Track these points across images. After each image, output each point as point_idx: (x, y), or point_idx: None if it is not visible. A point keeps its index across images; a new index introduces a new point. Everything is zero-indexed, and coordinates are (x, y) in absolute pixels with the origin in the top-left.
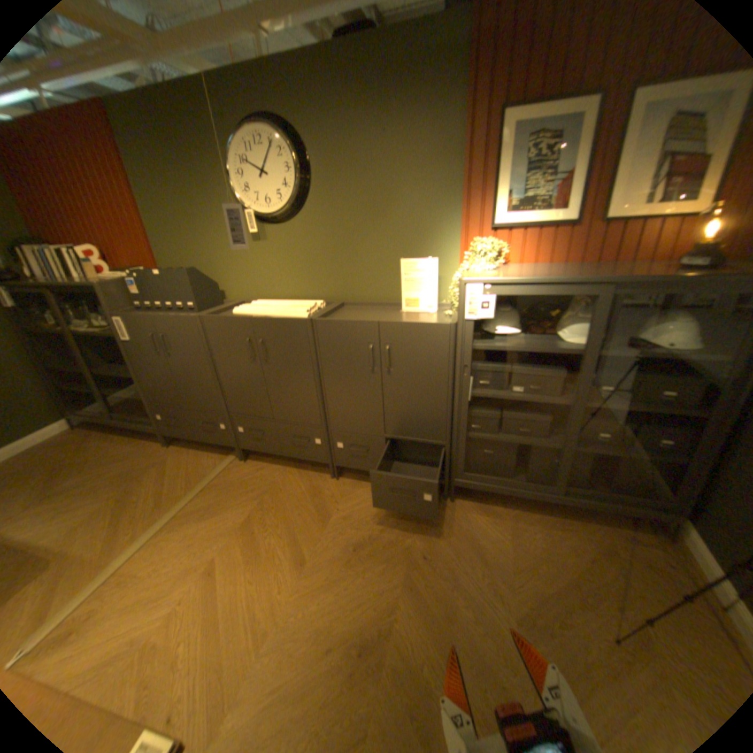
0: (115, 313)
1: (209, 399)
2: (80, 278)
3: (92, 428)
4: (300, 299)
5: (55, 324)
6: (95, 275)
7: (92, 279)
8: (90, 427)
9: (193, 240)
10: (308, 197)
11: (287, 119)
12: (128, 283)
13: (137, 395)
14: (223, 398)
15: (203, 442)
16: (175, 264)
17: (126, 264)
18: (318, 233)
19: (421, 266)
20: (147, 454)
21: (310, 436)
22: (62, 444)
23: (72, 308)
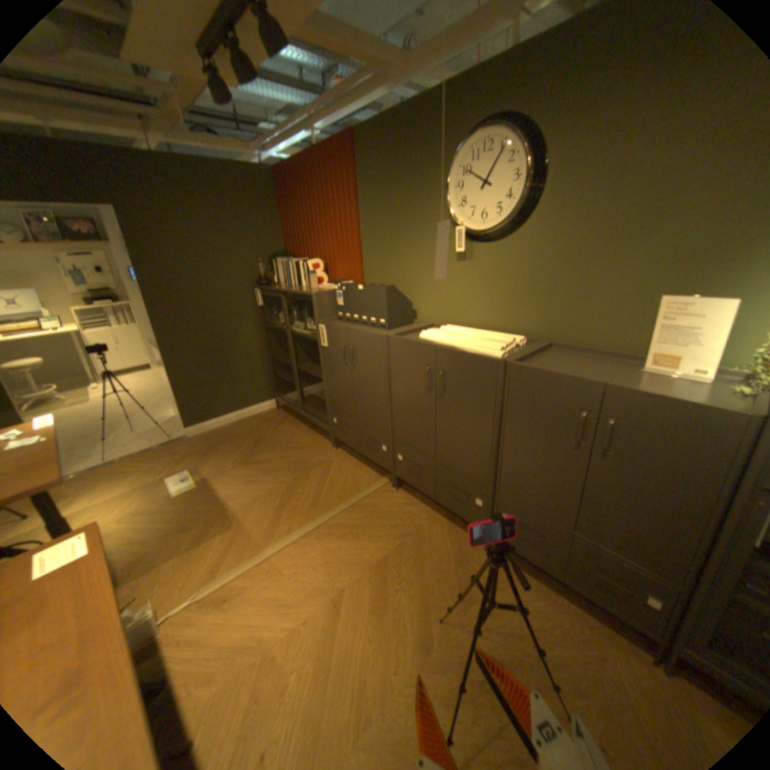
0: (323, 321)
1: (379, 417)
2: (307, 287)
3: (290, 412)
4: (496, 330)
5: (284, 323)
6: (317, 286)
7: (314, 289)
8: (289, 410)
9: (399, 257)
10: (536, 209)
11: (532, 115)
12: (338, 295)
13: (325, 394)
14: (392, 420)
15: (365, 455)
16: (380, 280)
17: (341, 277)
18: (539, 253)
19: (702, 308)
20: (321, 449)
21: (472, 492)
22: (269, 419)
23: (298, 311)
